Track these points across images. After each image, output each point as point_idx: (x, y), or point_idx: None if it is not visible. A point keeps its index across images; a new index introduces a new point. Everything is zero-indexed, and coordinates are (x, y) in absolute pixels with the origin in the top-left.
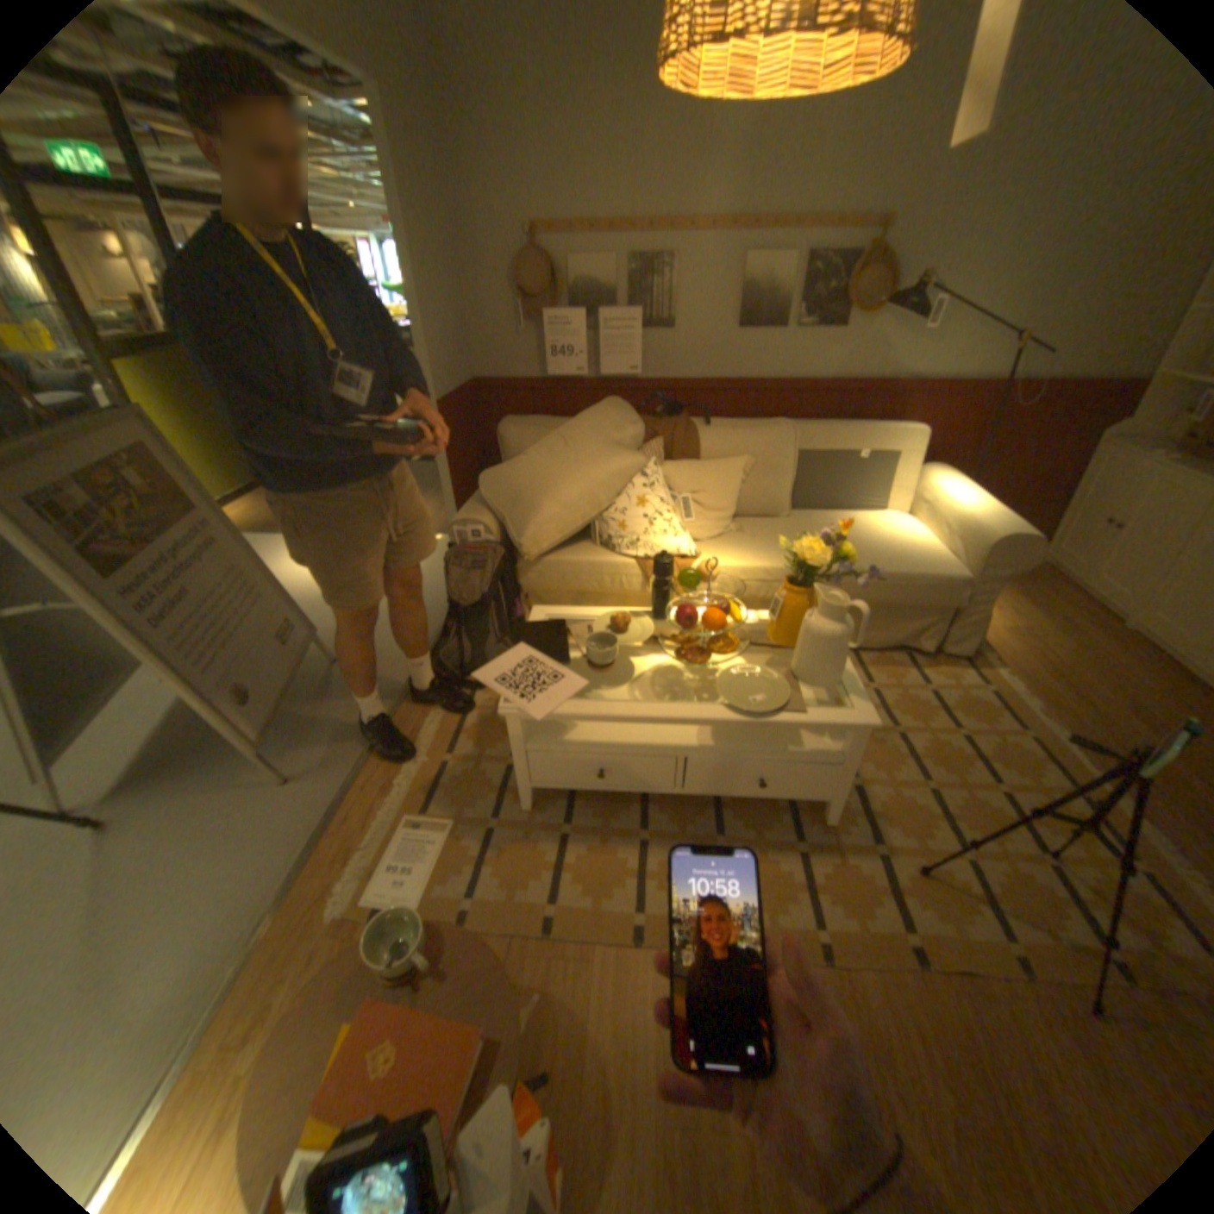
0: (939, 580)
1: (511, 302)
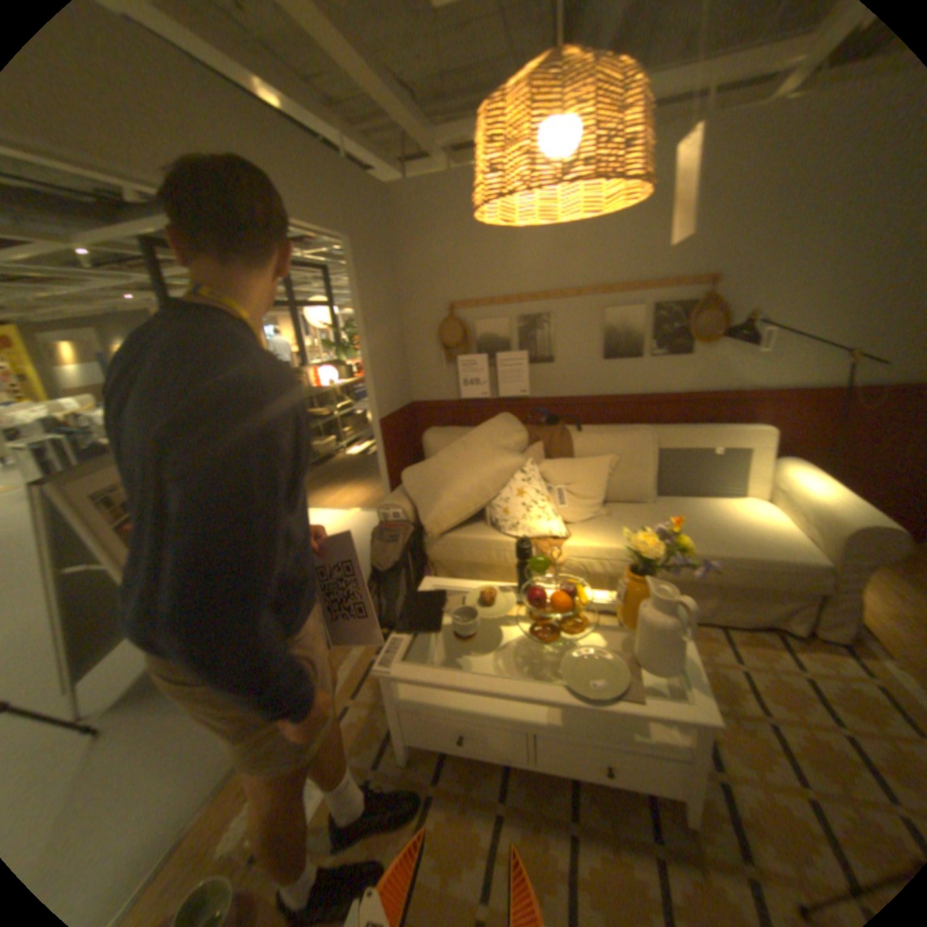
0: (798, 567)
1: (437, 351)
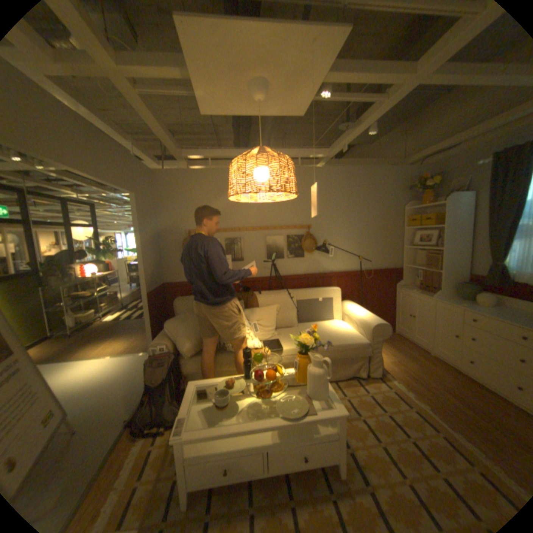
0: (359, 345)
1: (180, 254)
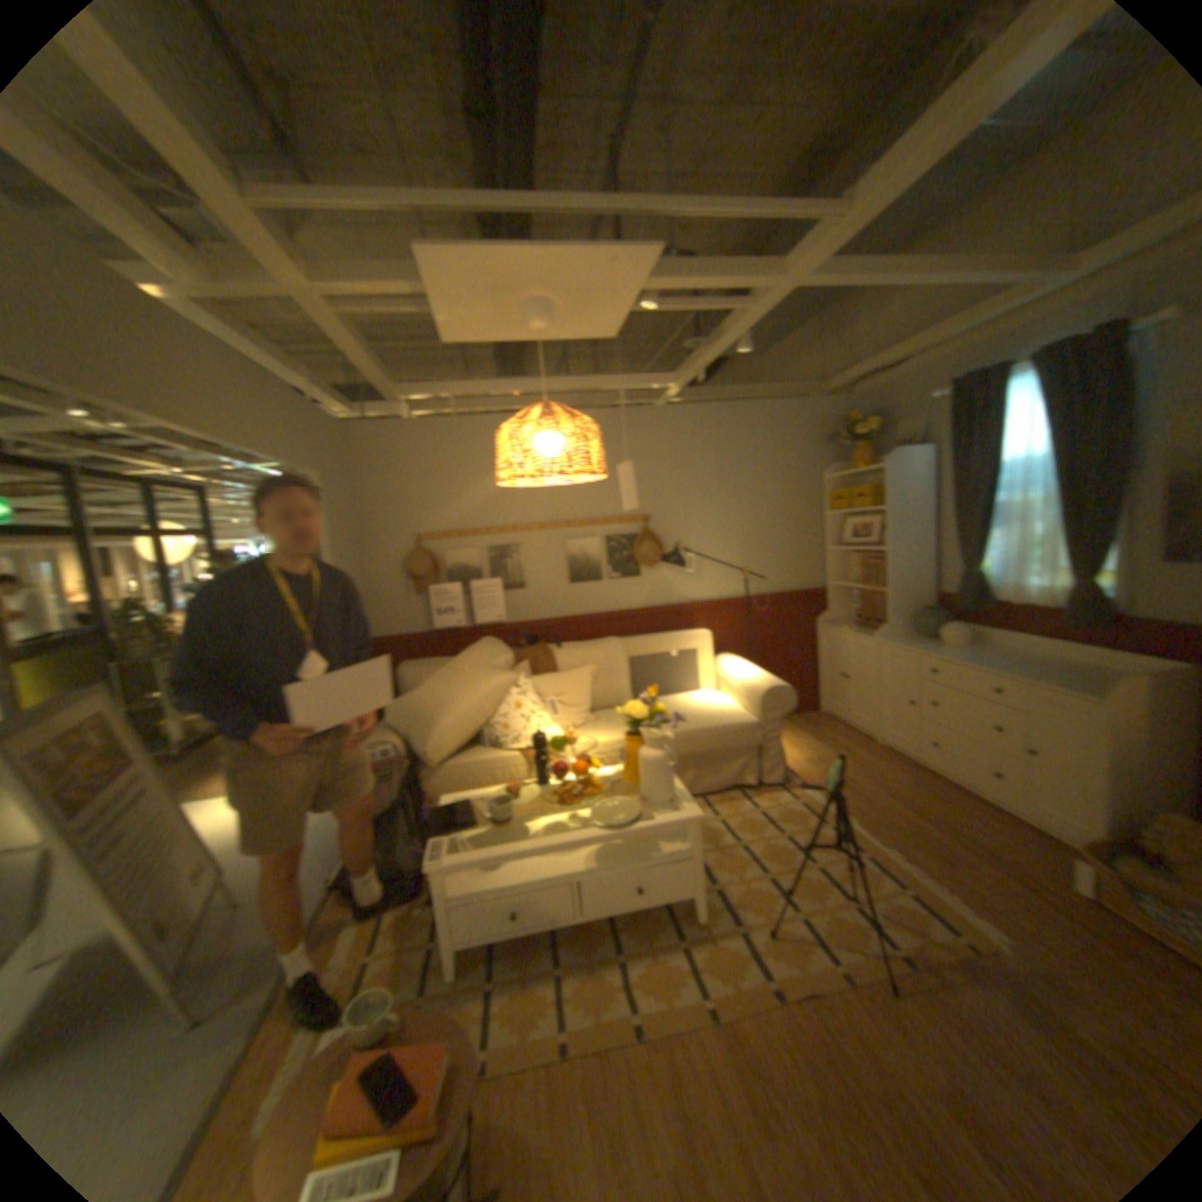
0: (738, 727)
1: (404, 583)
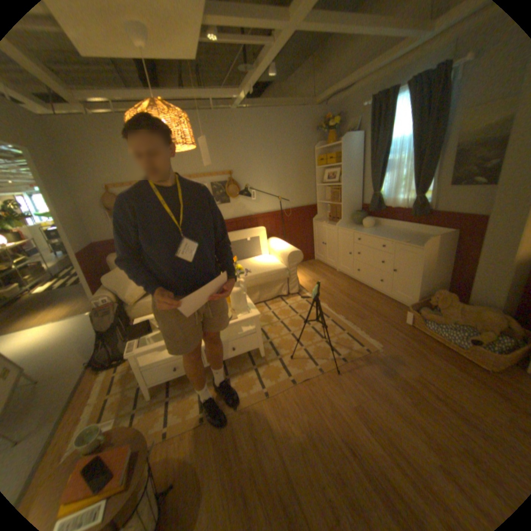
0: (277, 271)
1: (102, 212)
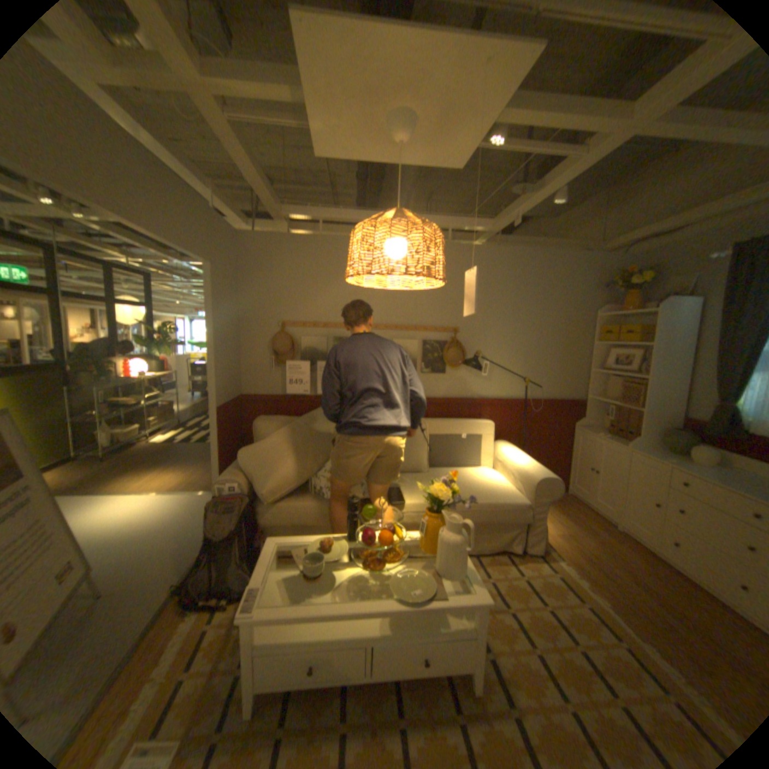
0: (514, 506)
1: (268, 355)
